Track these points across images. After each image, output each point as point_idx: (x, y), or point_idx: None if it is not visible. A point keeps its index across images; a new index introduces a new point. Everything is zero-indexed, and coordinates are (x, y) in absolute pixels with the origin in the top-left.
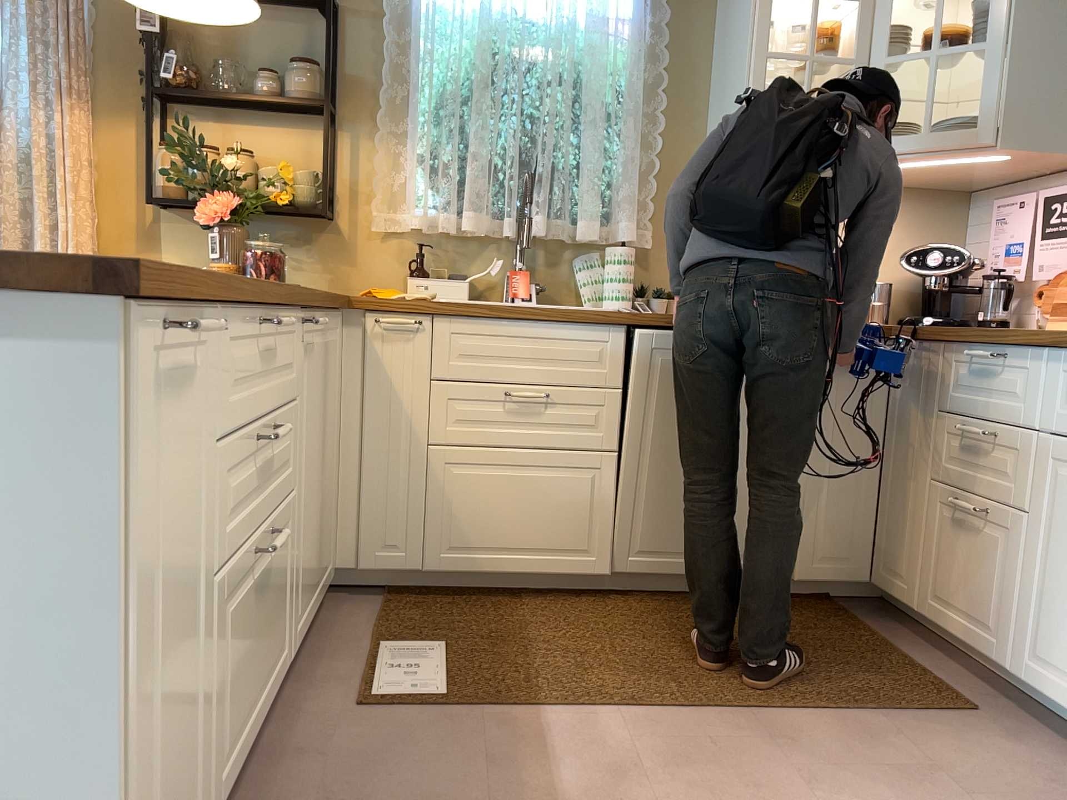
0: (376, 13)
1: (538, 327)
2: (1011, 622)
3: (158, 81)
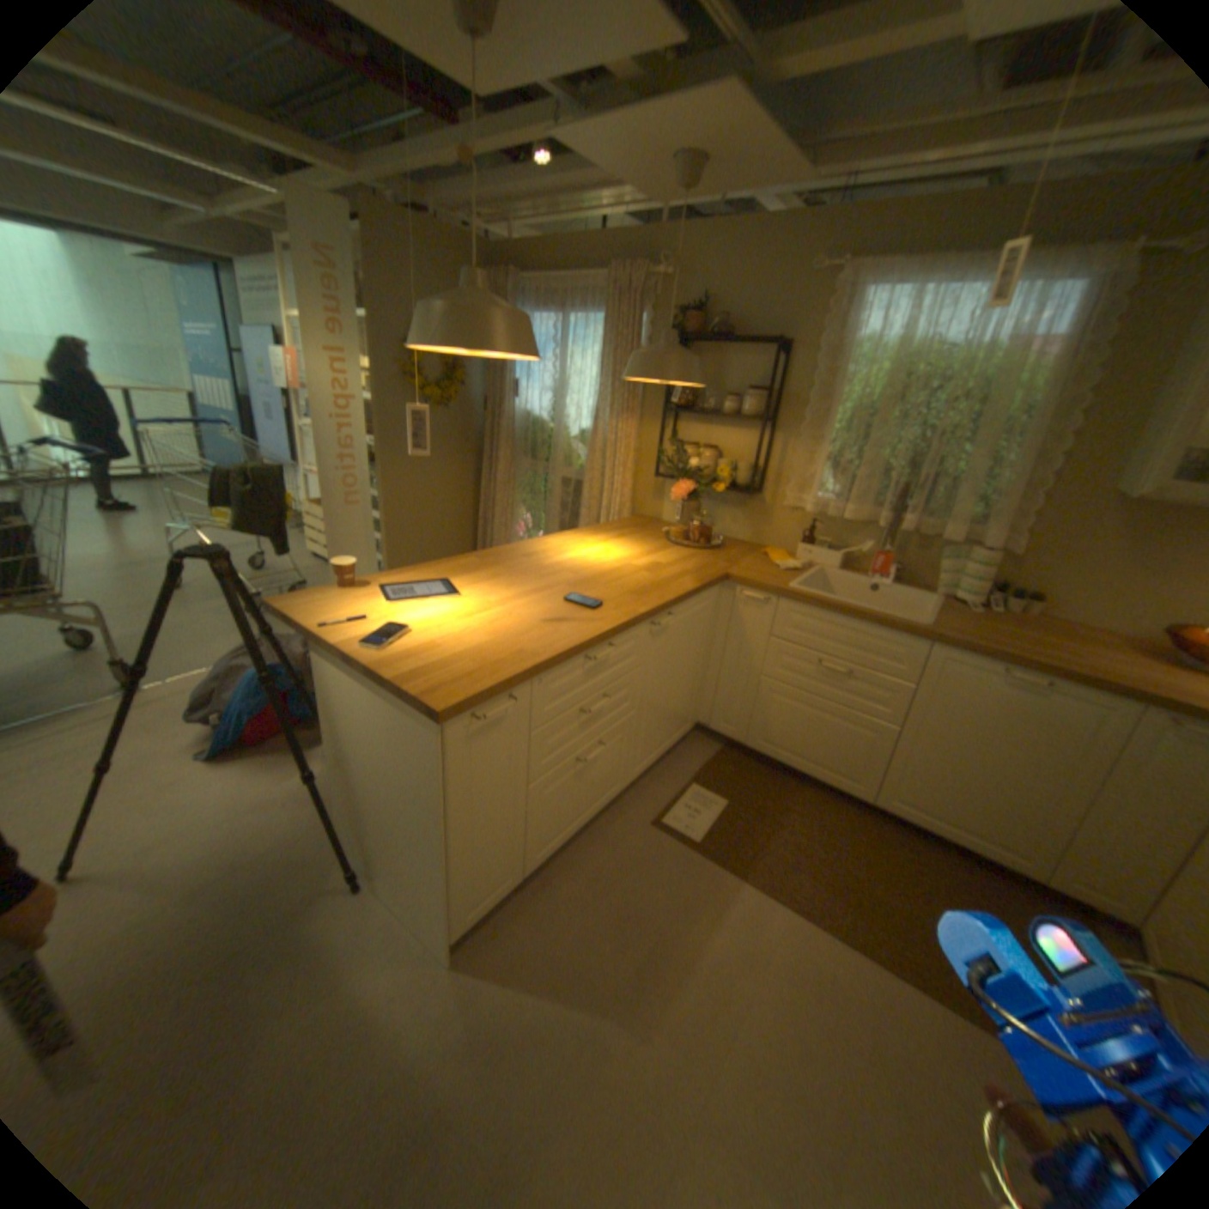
0: (819, 343)
1: (855, 623)
2: None
3: (670, 400)
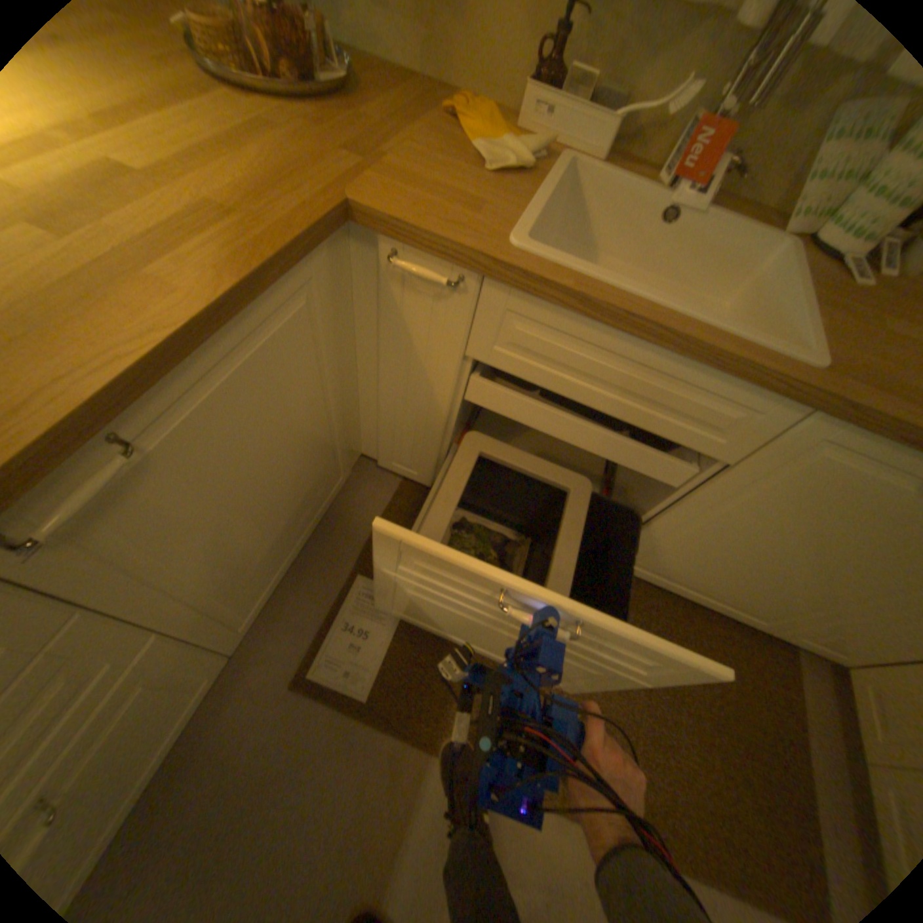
0: None
1: (657, 354)
2: None
3: None
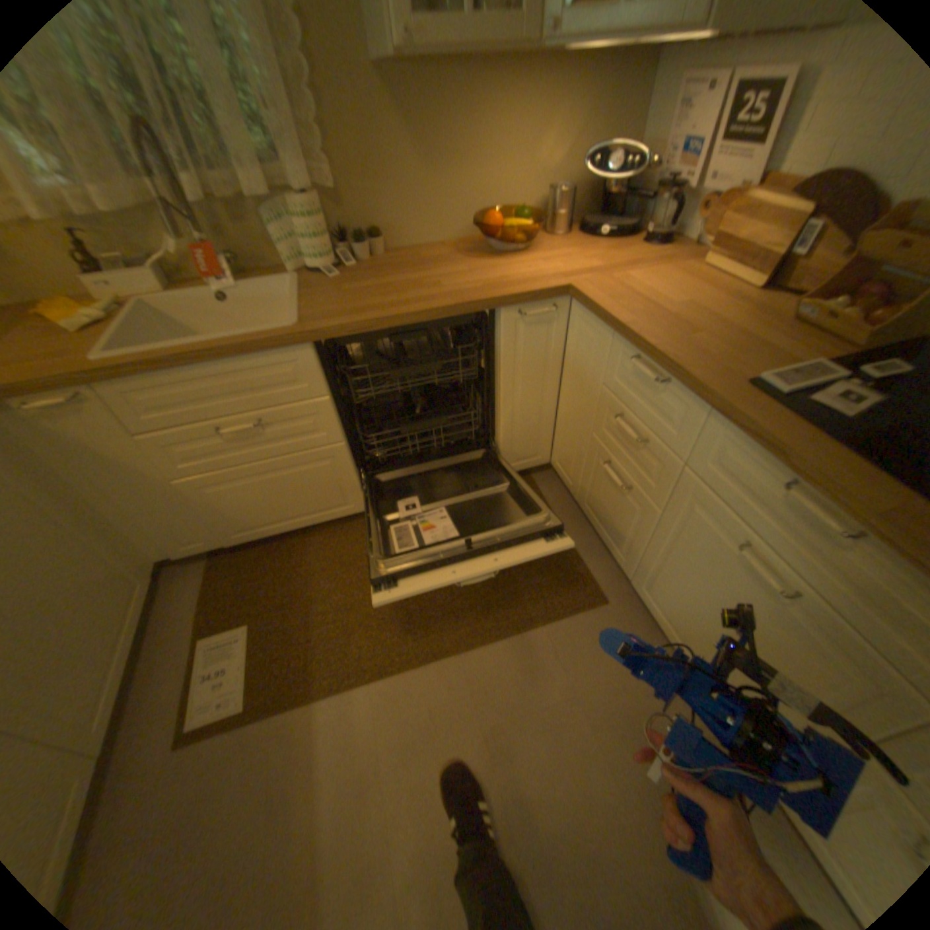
0: None
1: (216, 366)
2: (635, 560)
3: None
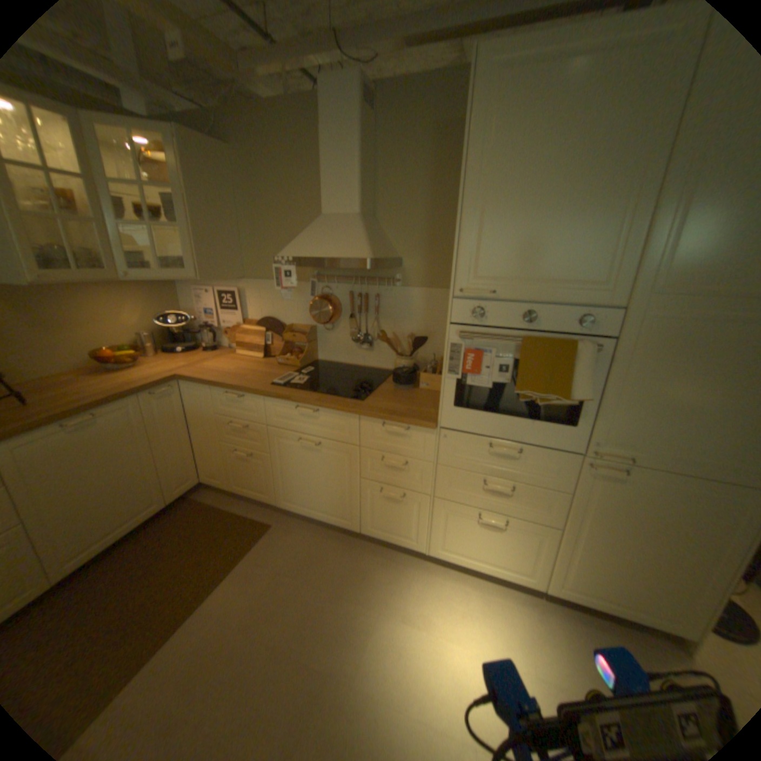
0: None
1: None
2: (271, 490)
3: None
